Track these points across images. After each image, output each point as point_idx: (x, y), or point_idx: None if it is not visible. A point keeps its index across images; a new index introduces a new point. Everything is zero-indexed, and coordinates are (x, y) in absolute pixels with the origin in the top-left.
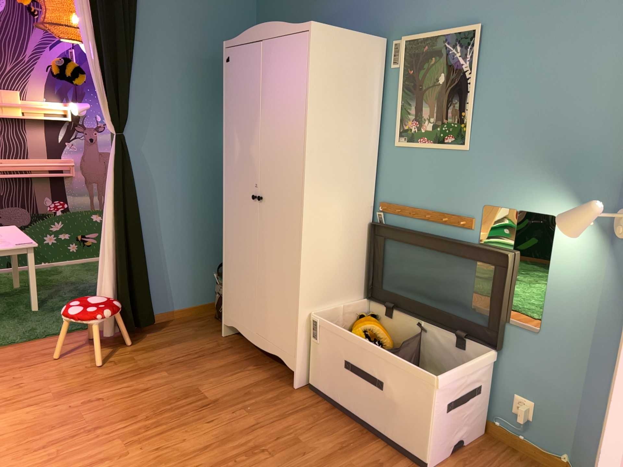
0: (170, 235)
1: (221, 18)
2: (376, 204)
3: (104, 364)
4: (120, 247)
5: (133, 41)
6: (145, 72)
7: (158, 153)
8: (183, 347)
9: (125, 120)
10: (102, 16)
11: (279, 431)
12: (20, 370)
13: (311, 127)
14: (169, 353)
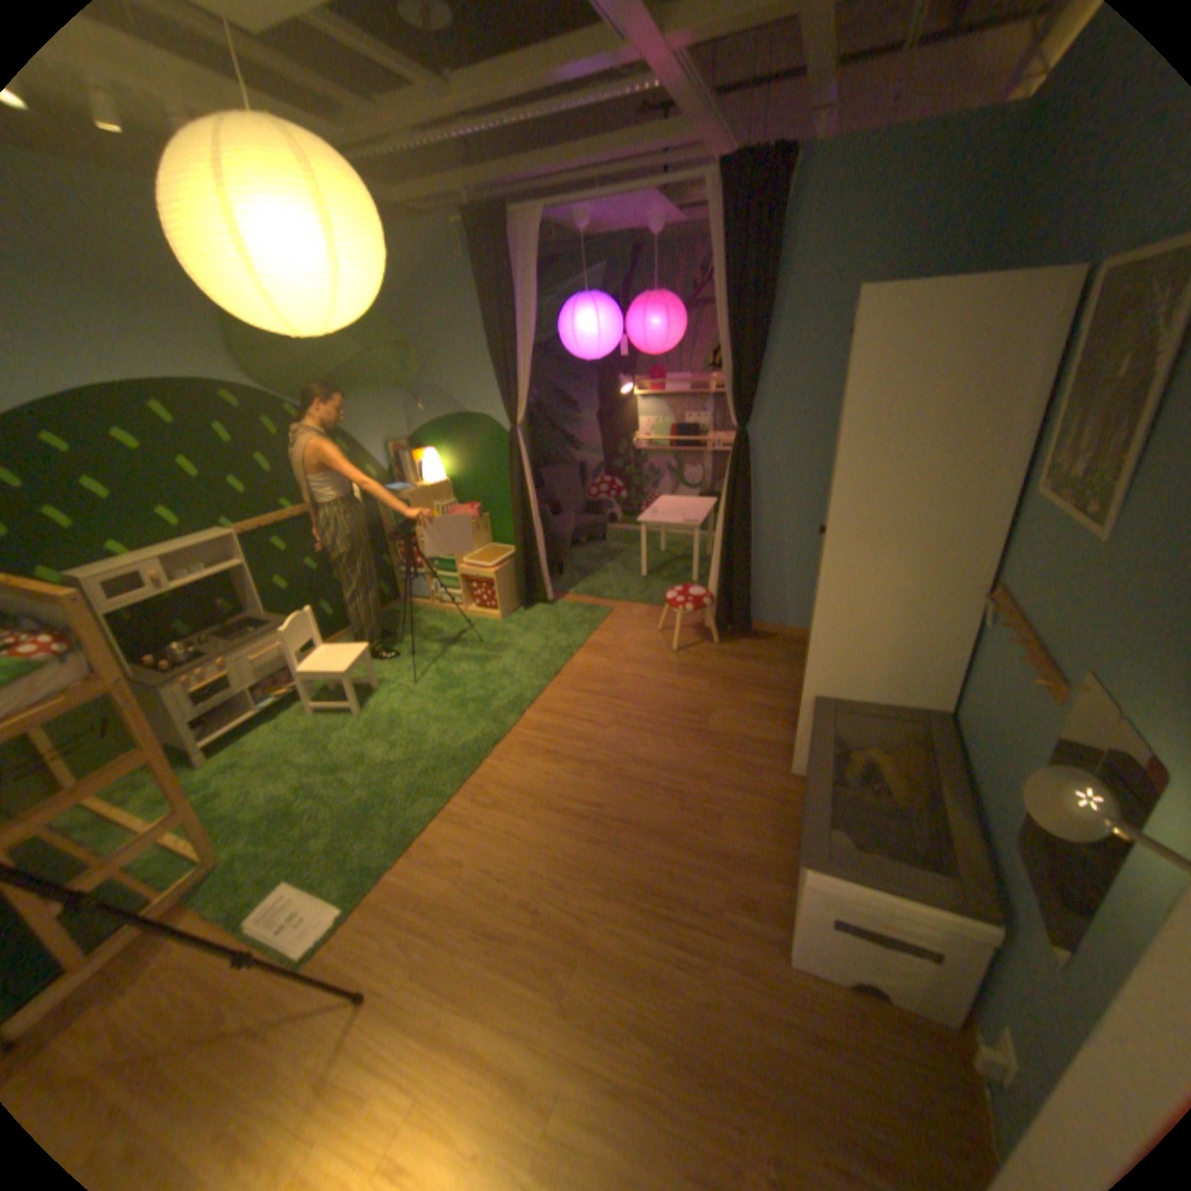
0: (795, 545)
1: (923, 245)
2: (999, 586)
3: (680, 652)
4: (721, 549)
5: (766, 319)
6: (788, 351)
7: (792, 450)
8: (755, 669)
9: (746, 415)
10: (730, 299)
11: (719, 798)
12: (632, 629)
13: (844, 454)
14: (735, 669)
